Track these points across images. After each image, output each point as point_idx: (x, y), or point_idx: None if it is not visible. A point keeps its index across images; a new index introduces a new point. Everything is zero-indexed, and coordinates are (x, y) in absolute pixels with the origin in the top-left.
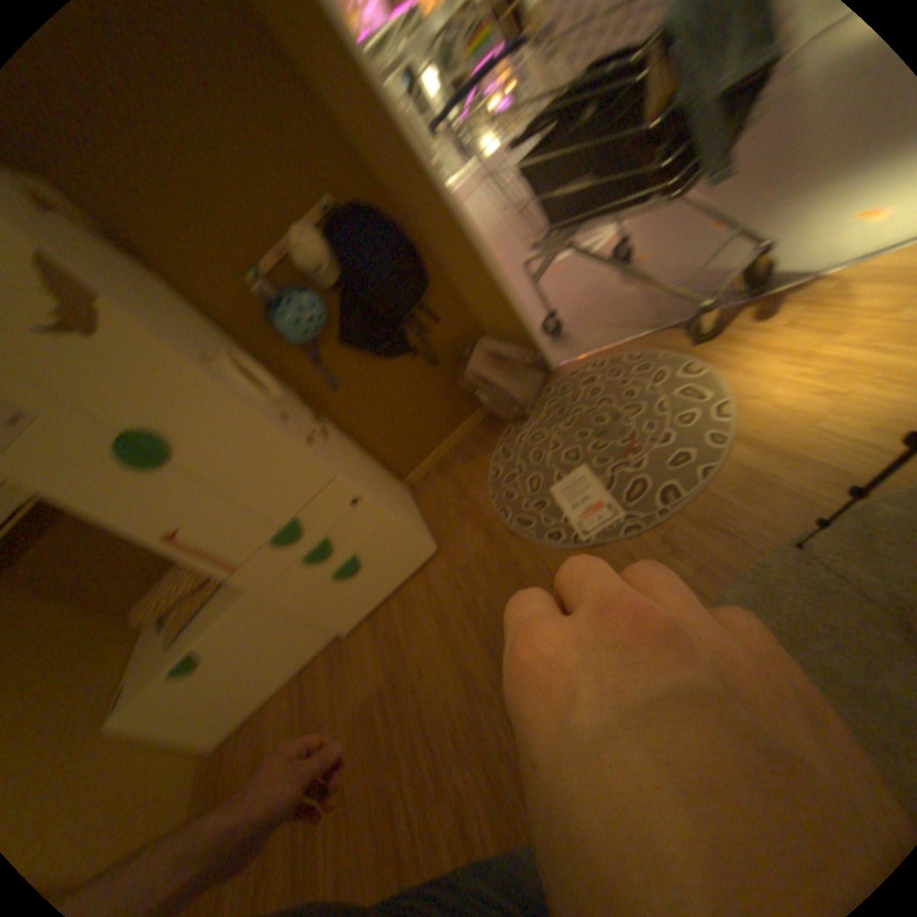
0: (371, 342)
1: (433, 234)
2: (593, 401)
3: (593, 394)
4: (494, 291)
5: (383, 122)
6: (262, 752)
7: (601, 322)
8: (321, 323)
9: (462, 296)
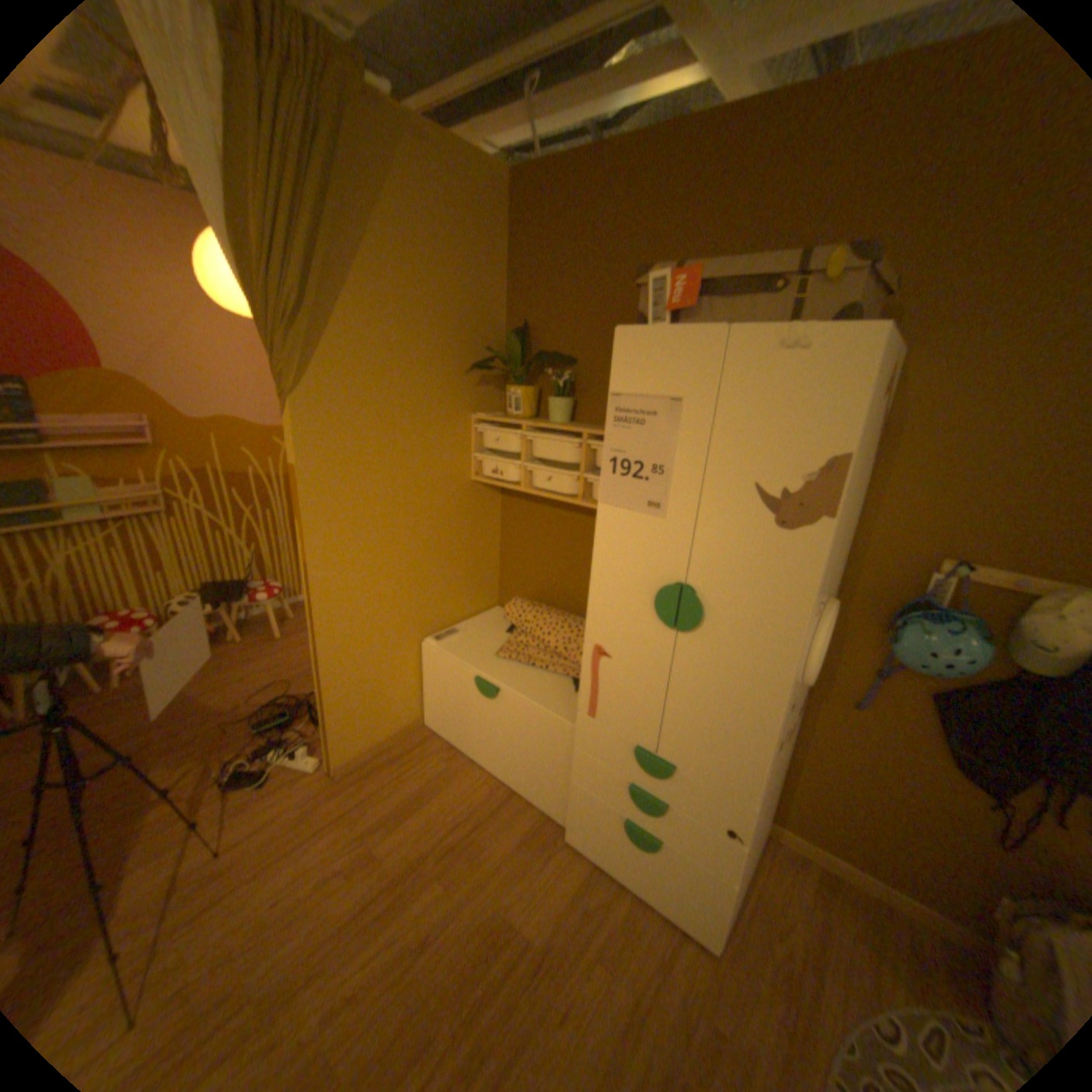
0: (972, 741)
1: None
2: None
3: None
4: None
5: None
6: (440, 792)
7: None
8: (956, 676)
9: None
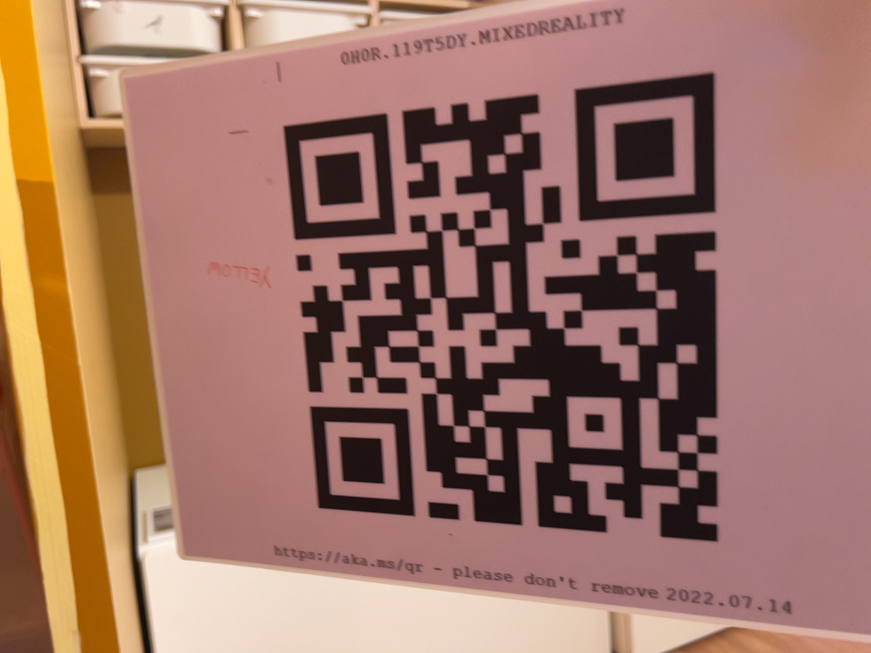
0: None
1: None
2: None
3: None
4: None
5: None
6: None
7: None
8: None
9: None
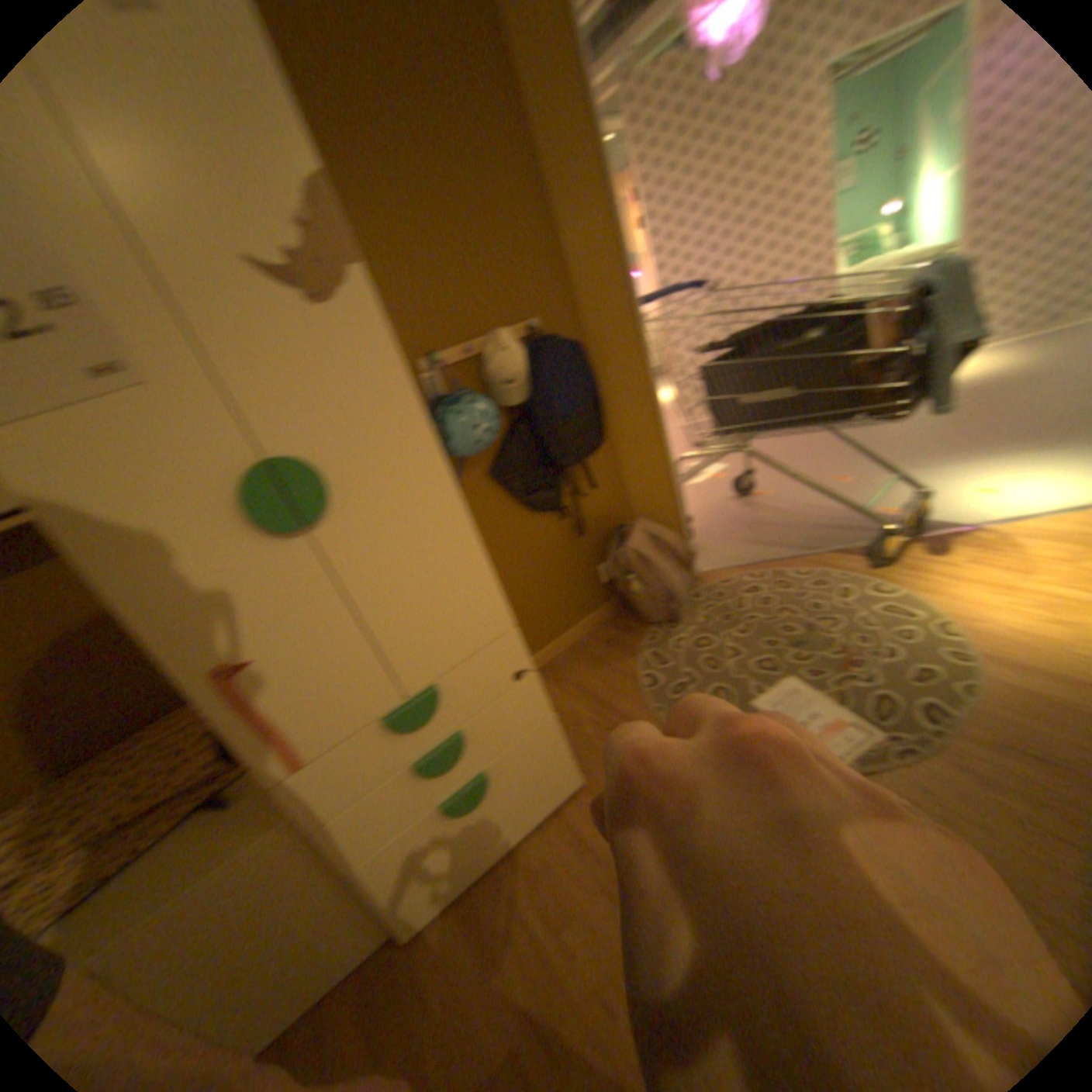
0: (528, 483)
1: (623, 394)
2: (771, 609)
3: (766, 602)
4: (665, 470)
5: (622, 275)
6: None
7: (742, 538)
8: (495, 437)
9: (626, 468)
